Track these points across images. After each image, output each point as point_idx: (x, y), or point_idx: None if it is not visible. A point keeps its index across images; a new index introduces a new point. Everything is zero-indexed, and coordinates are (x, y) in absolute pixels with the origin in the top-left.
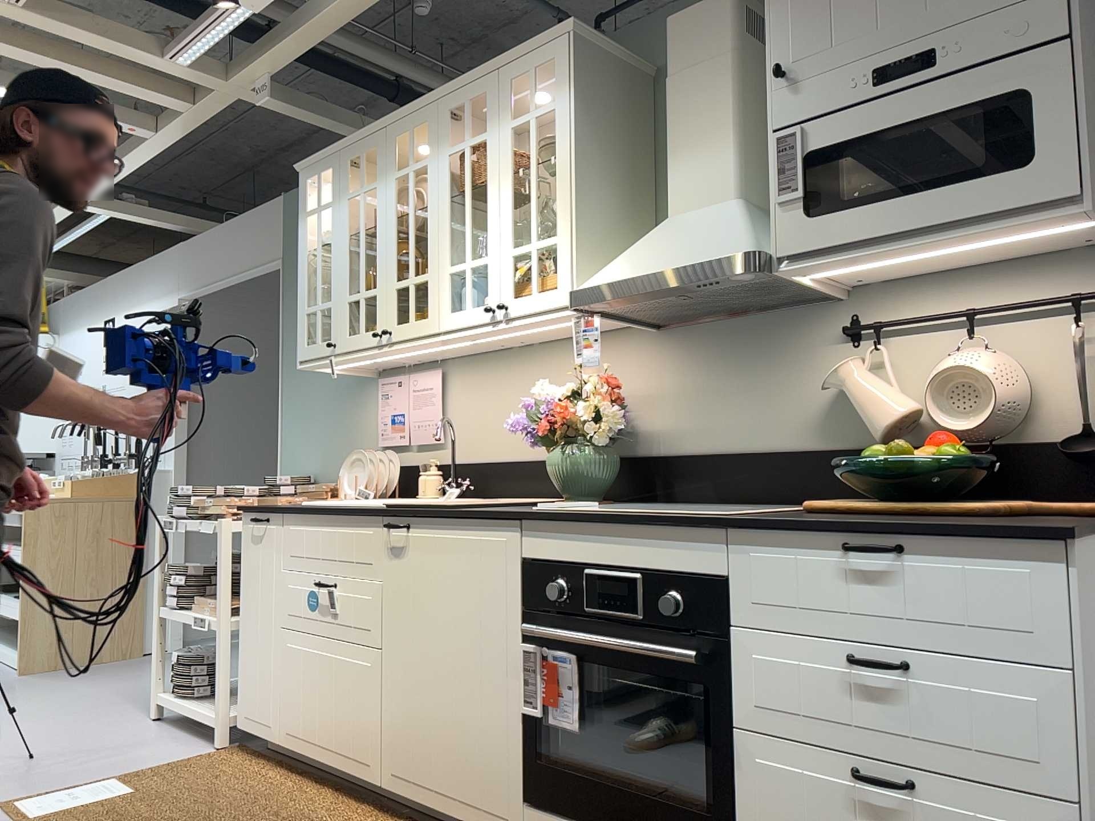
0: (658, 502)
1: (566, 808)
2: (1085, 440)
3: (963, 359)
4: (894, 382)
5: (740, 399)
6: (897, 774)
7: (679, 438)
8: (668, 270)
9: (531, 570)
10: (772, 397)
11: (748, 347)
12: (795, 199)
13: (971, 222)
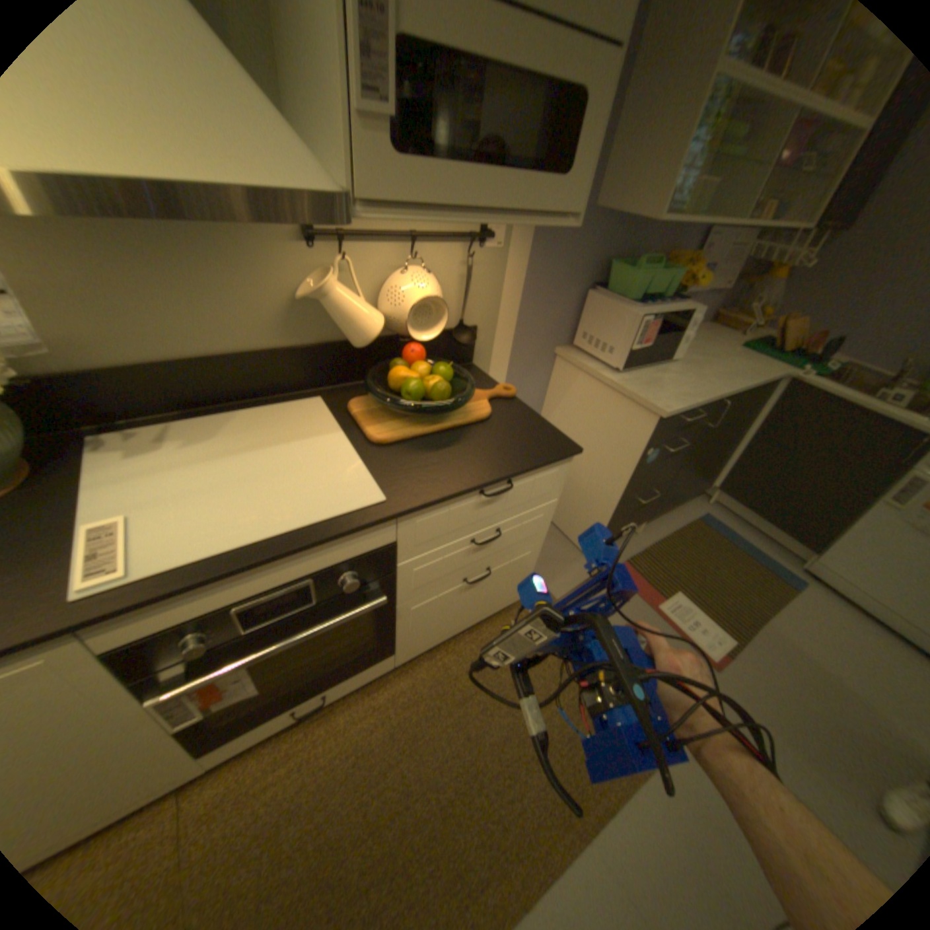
0: (83, 427)
1: (249, 726)
2: (460, 330)
3: (420, 283)
4: (363, 295)
5: (174, 299)
6: (481, 569)
7: (83, 348)
8: (191, 186)
9: (126, 652)
10: (223, 297)
11: (171, 231)
12: (384, 115)
13: (520, 212)
